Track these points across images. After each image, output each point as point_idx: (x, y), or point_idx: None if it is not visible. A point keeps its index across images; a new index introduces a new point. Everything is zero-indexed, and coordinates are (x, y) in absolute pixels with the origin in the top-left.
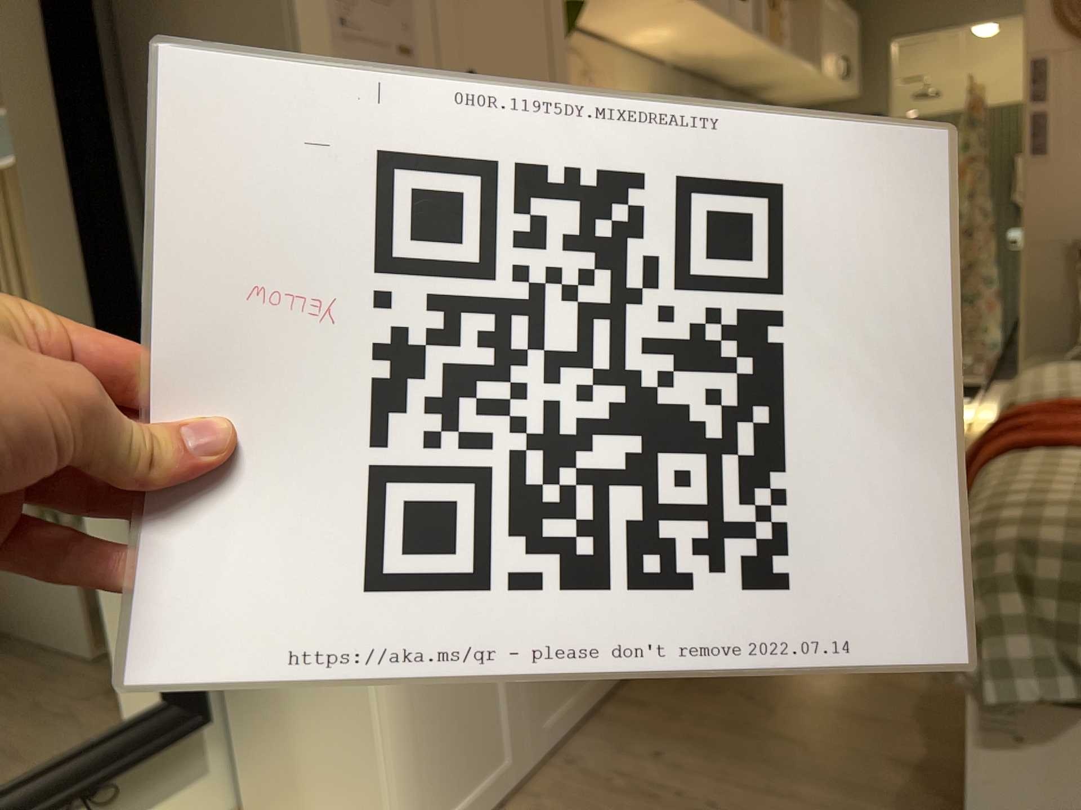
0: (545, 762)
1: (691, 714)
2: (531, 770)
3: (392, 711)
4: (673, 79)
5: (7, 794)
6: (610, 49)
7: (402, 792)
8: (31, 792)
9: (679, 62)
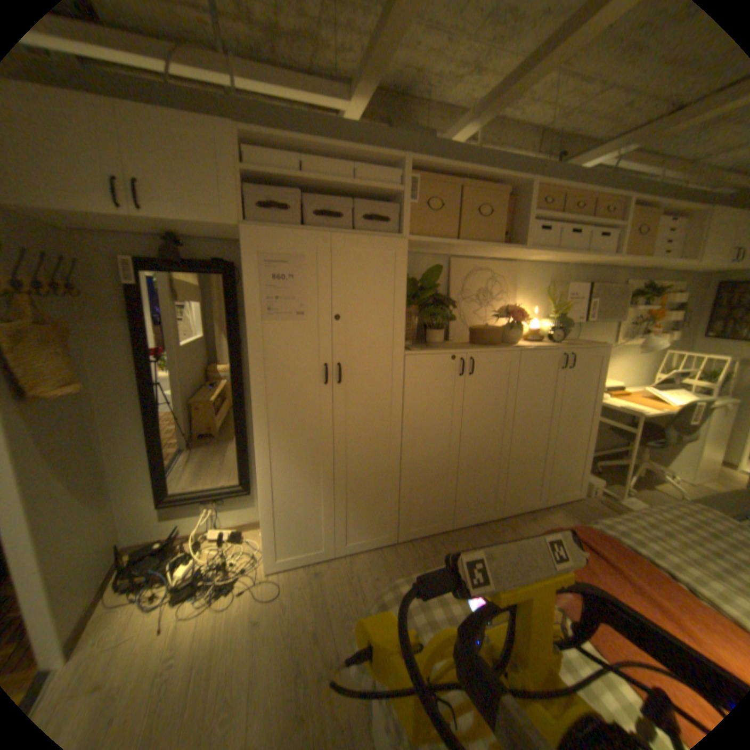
0: (345, 558)
1: (408, 574)
2: (339, 559)
3: (266, 521)
4: (571, 271)
5: (192, 495)
6: (519, 263)
7: (267, 545)
8: (197, 496)
9: (575, 263)
